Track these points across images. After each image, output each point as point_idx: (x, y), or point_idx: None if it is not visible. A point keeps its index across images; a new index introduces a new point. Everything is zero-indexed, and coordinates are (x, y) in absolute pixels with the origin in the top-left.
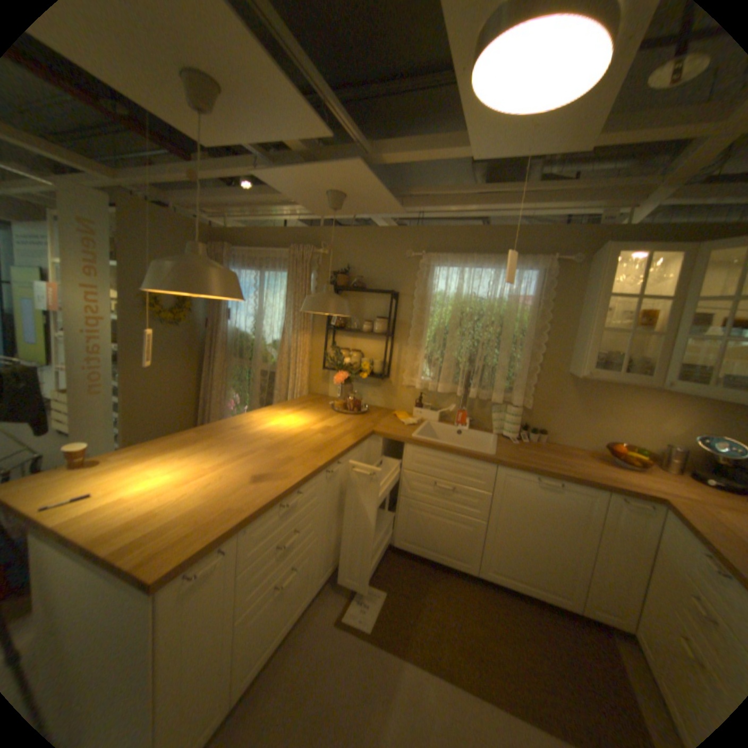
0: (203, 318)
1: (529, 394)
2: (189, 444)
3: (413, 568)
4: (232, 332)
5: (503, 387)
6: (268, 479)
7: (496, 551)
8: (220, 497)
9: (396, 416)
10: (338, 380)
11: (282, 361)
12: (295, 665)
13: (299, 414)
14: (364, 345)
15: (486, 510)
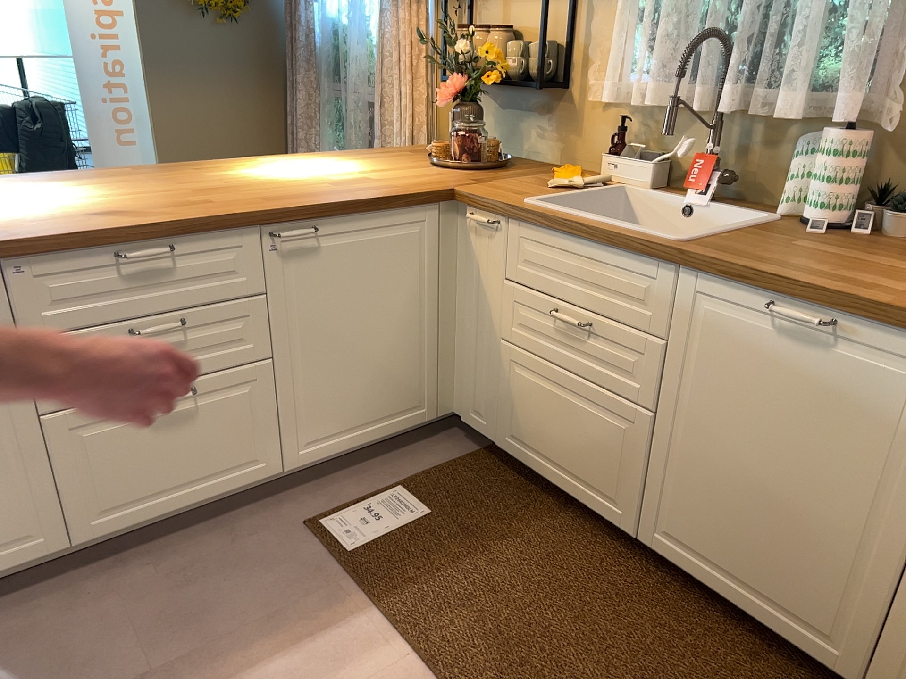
0: (287, 11)
1: (899, 89)
2: (98, 178)
3: (521, 493)
4: (322, 29)
5: (810, 70)
6: (121, 216)
7: (672, 484)
8: (19, 223)
9: (557, 177)
10: (441, 97)
11: (382, 74)
12: (208, 546)
13: (347, 163)
14: (522, 14)
15: (651, 382)
